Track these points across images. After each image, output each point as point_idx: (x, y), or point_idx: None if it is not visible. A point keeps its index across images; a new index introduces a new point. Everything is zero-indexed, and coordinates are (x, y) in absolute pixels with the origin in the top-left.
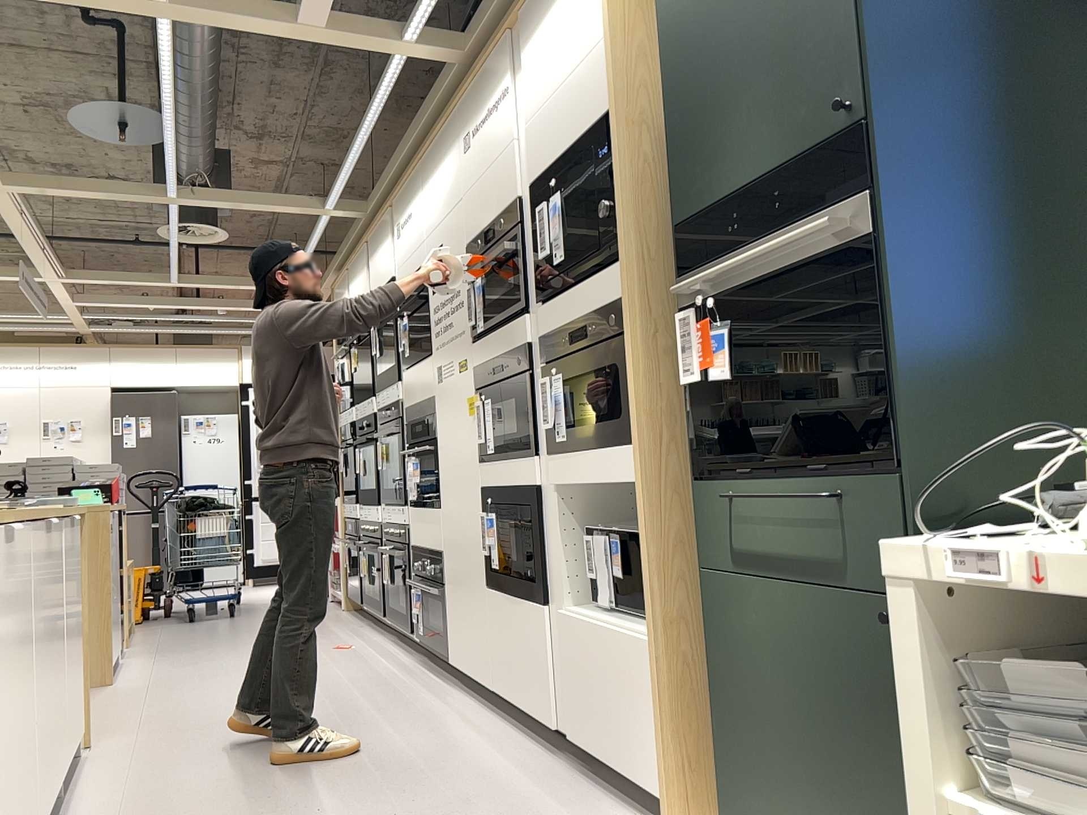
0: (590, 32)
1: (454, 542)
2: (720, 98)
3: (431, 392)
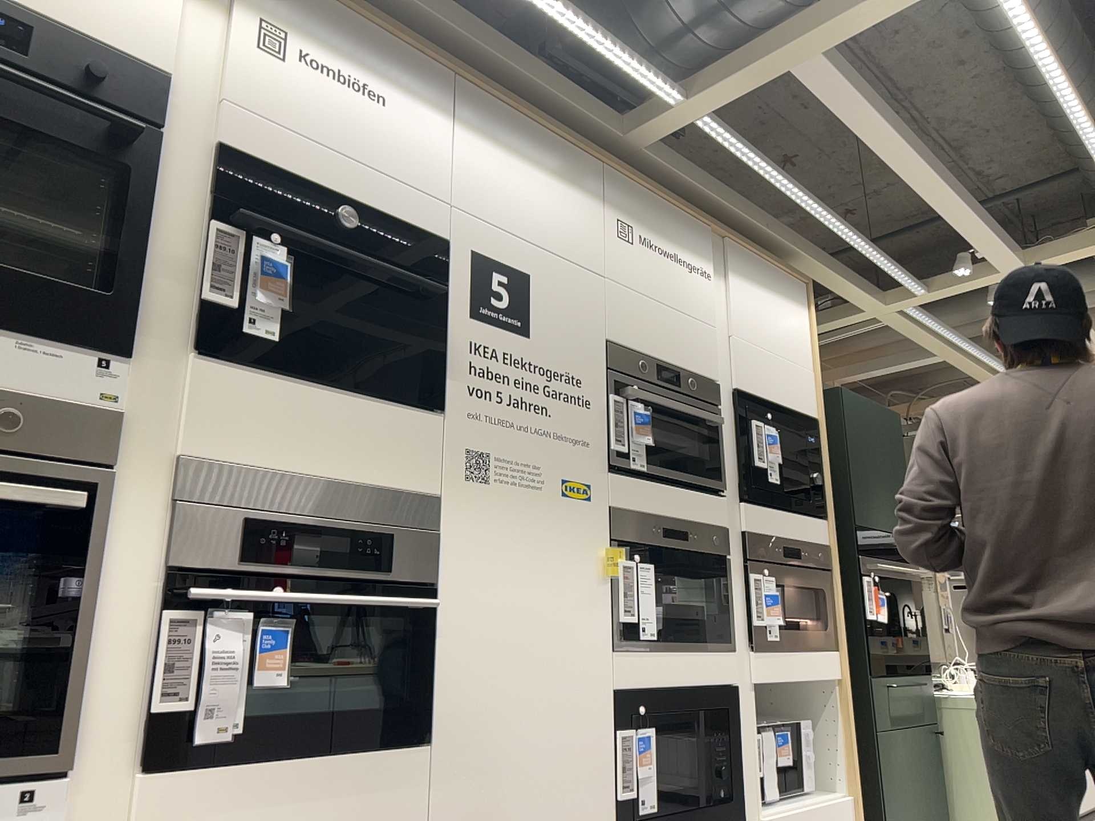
0: (798, 350)
1: (500, 808)
2: (870, 478)
3: (428, 485)
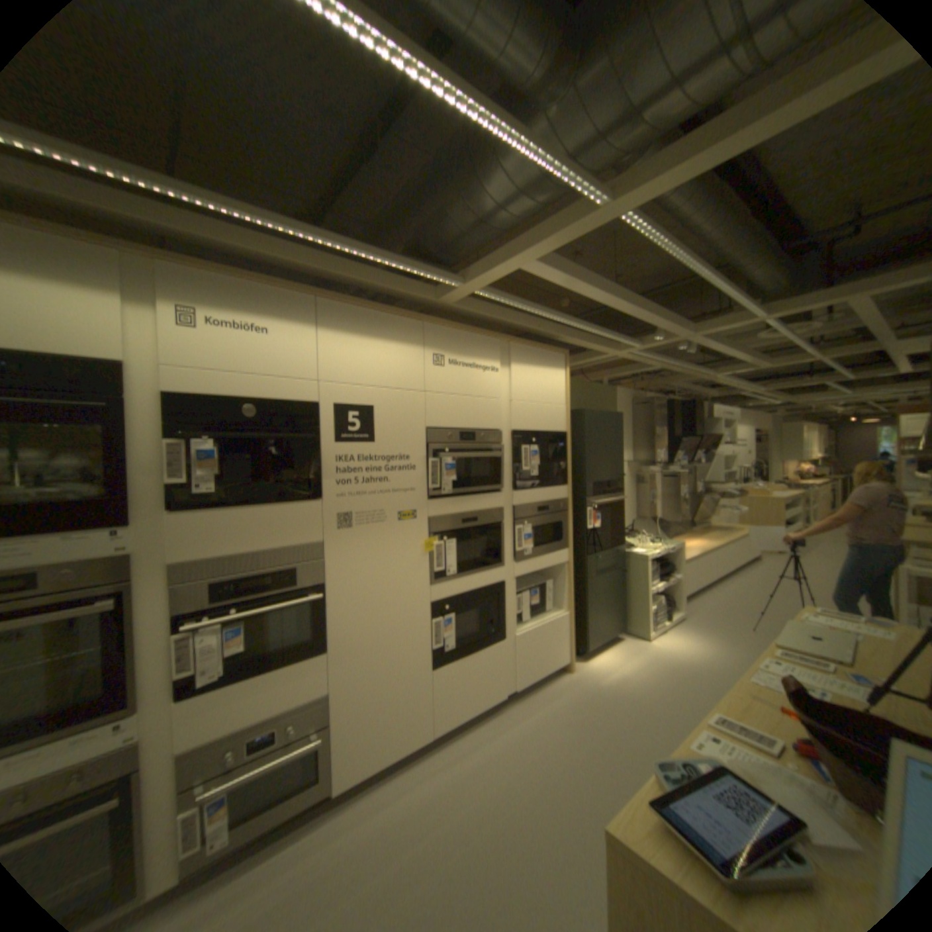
0: (556, 397)
1: (365, 669)
2: (598, 456)
3: (314, 538)
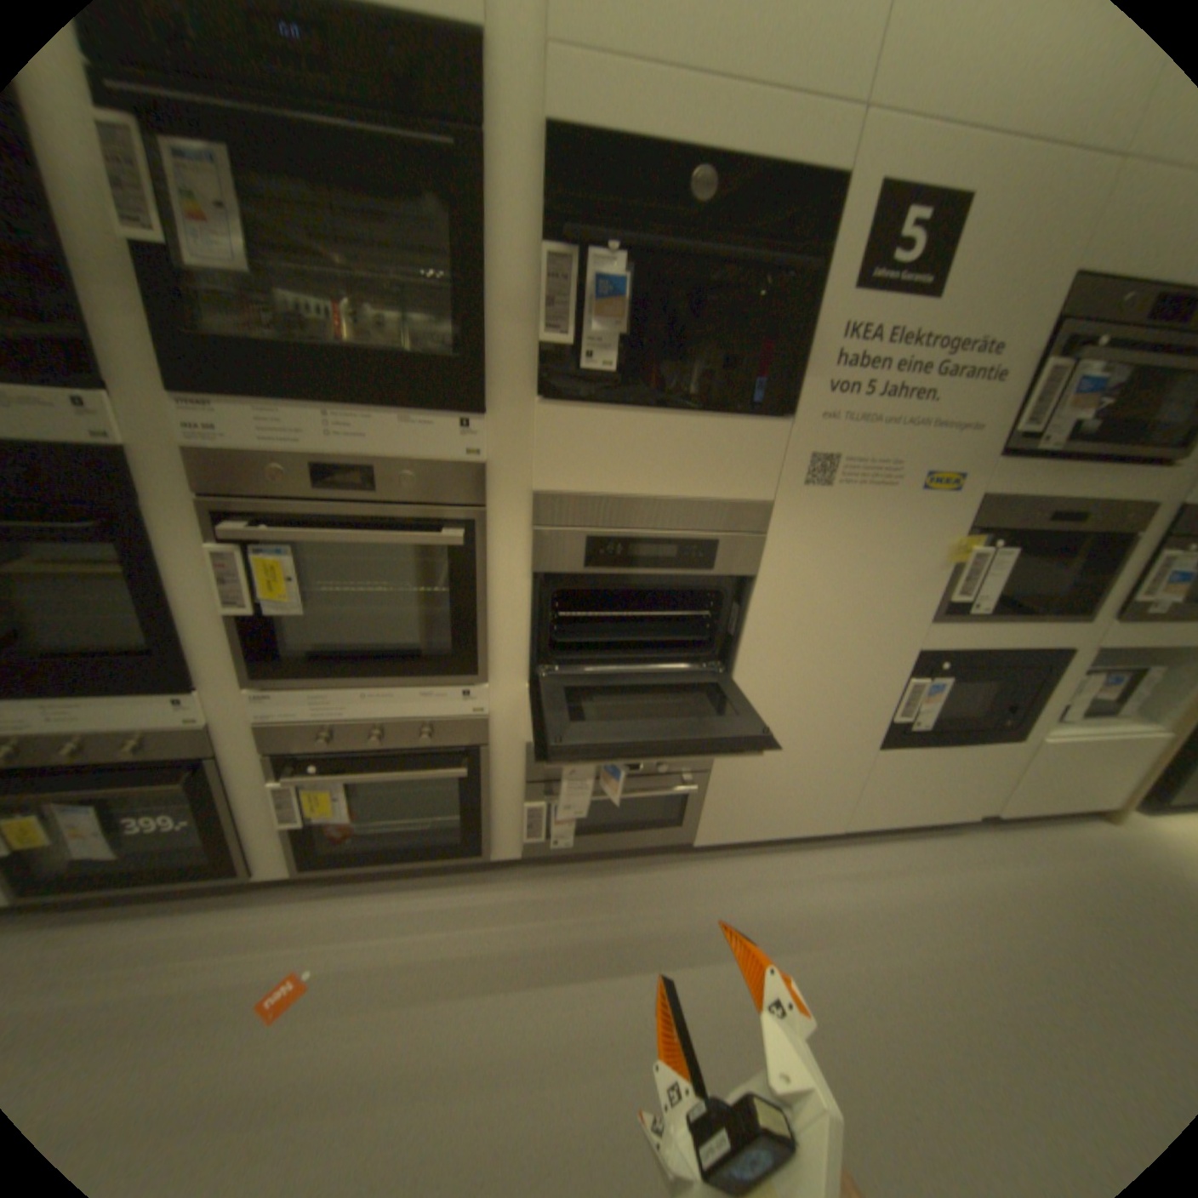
0: None
1: (781, 718)
2: None
3: (762, 493)
